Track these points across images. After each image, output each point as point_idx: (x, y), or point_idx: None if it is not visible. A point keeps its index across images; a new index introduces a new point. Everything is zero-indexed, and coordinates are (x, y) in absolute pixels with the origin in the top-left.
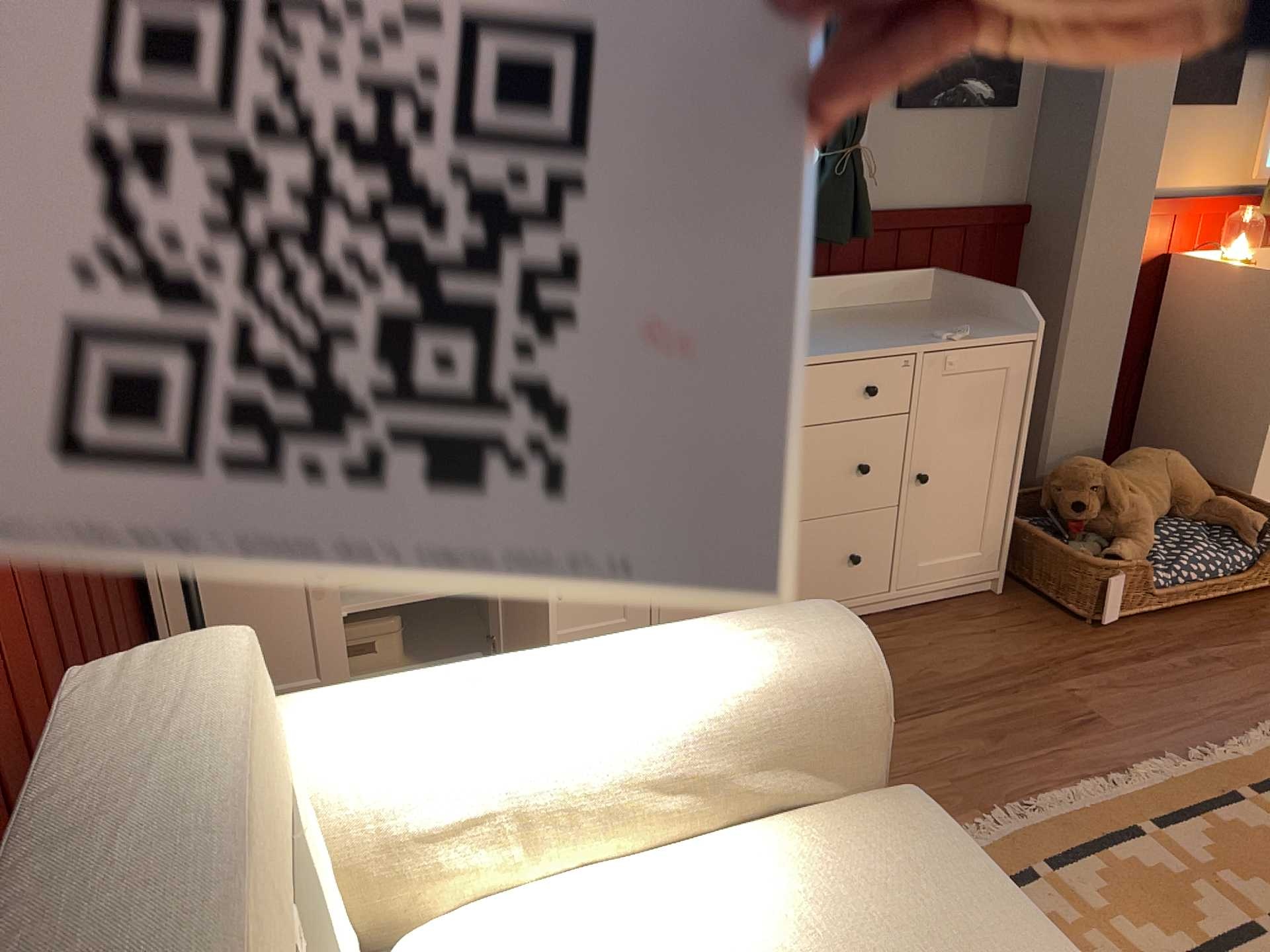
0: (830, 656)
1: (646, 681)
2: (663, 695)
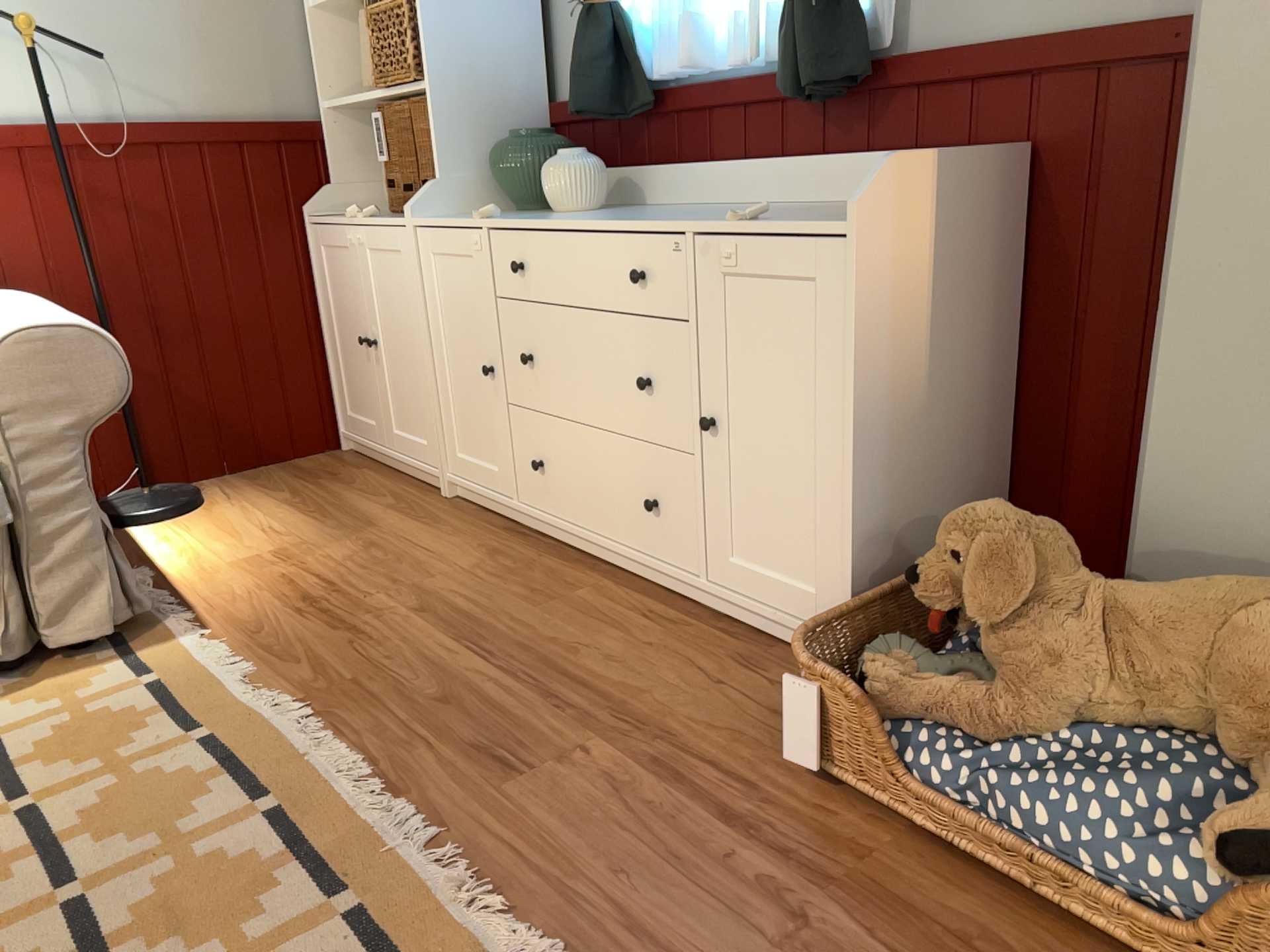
0: (3, 333)
1: None
2: None
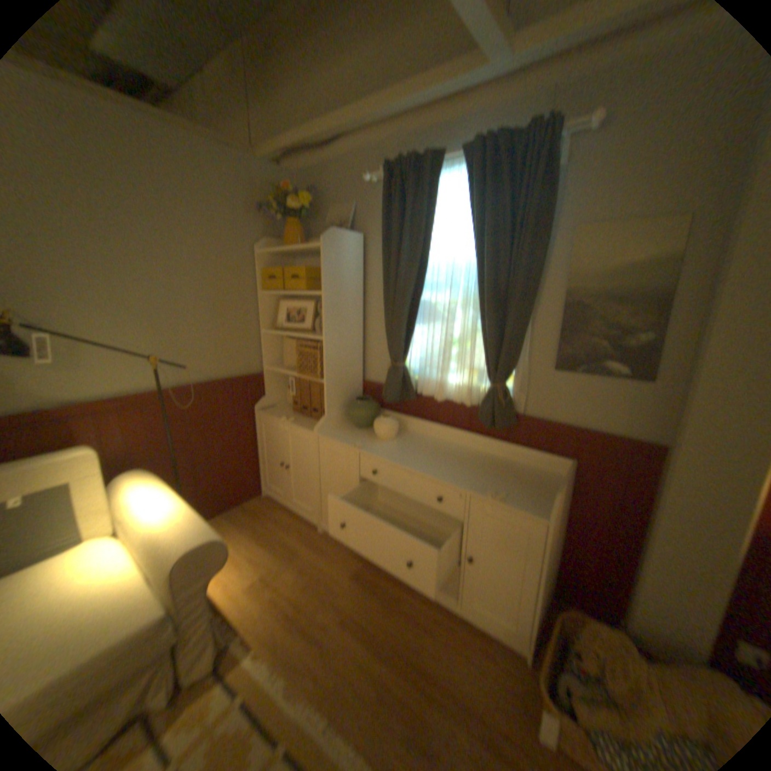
0: (171, 552)
1: (153, 522)
2: (149, 528)
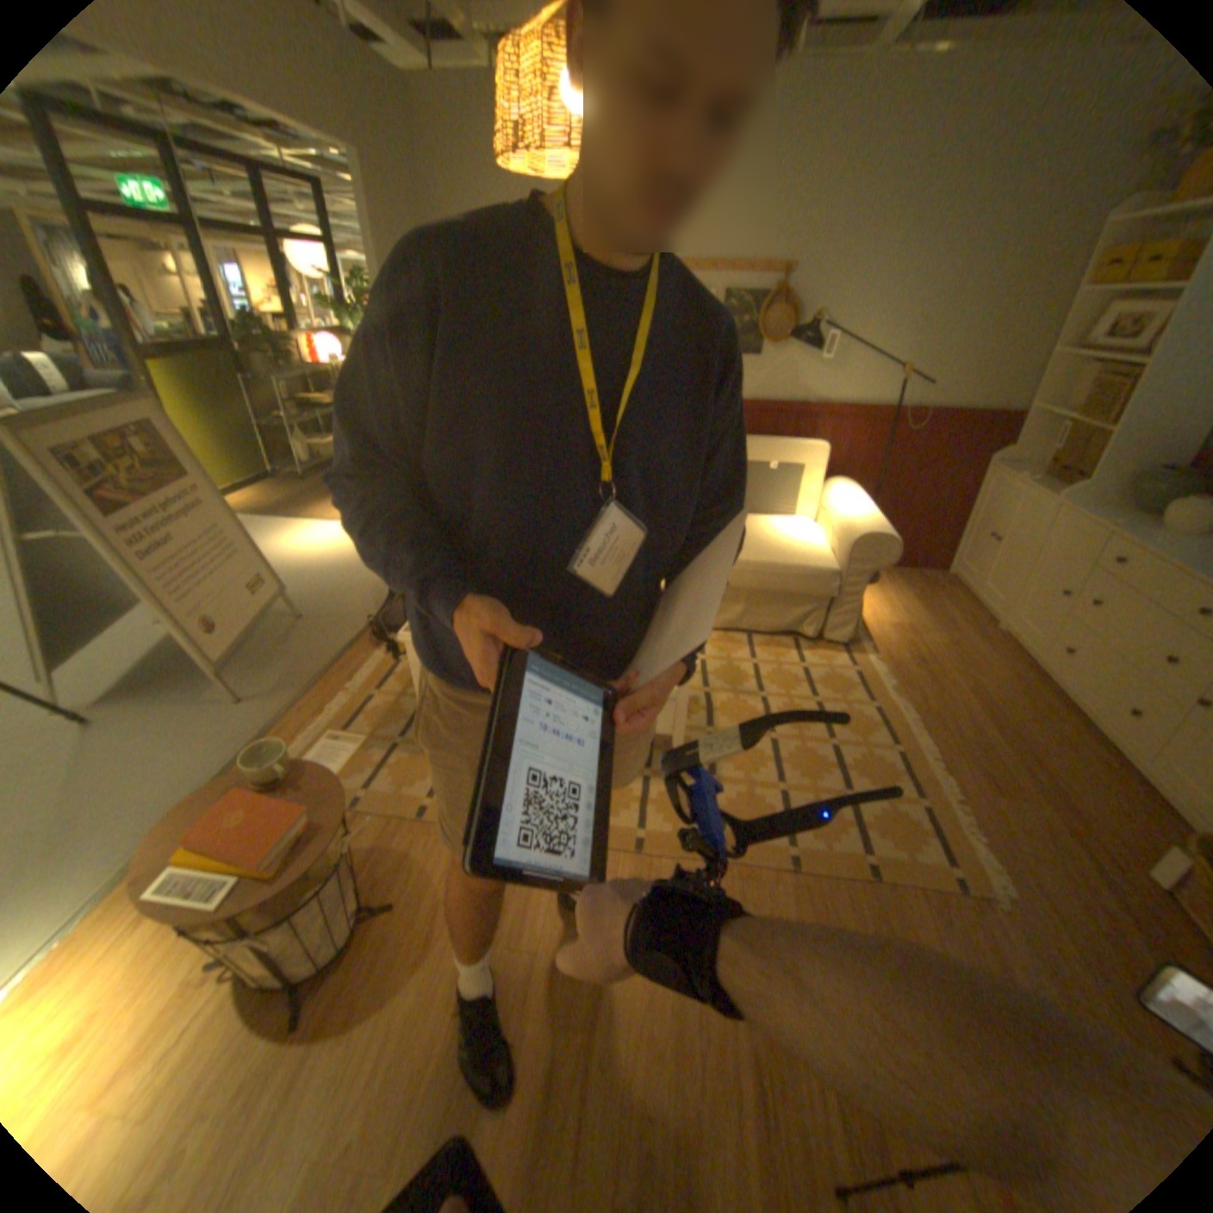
0: (861, 530)
1: (853, 511)
2: (848, 513)
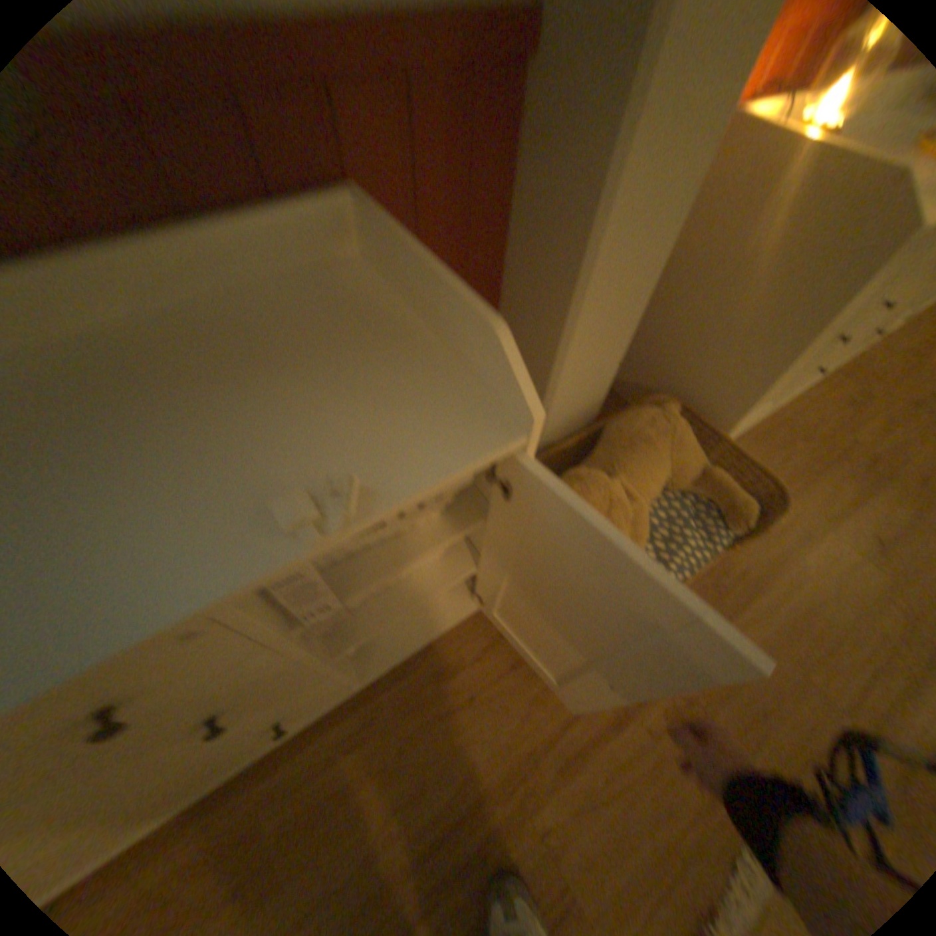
0: None
1: None
2: None
